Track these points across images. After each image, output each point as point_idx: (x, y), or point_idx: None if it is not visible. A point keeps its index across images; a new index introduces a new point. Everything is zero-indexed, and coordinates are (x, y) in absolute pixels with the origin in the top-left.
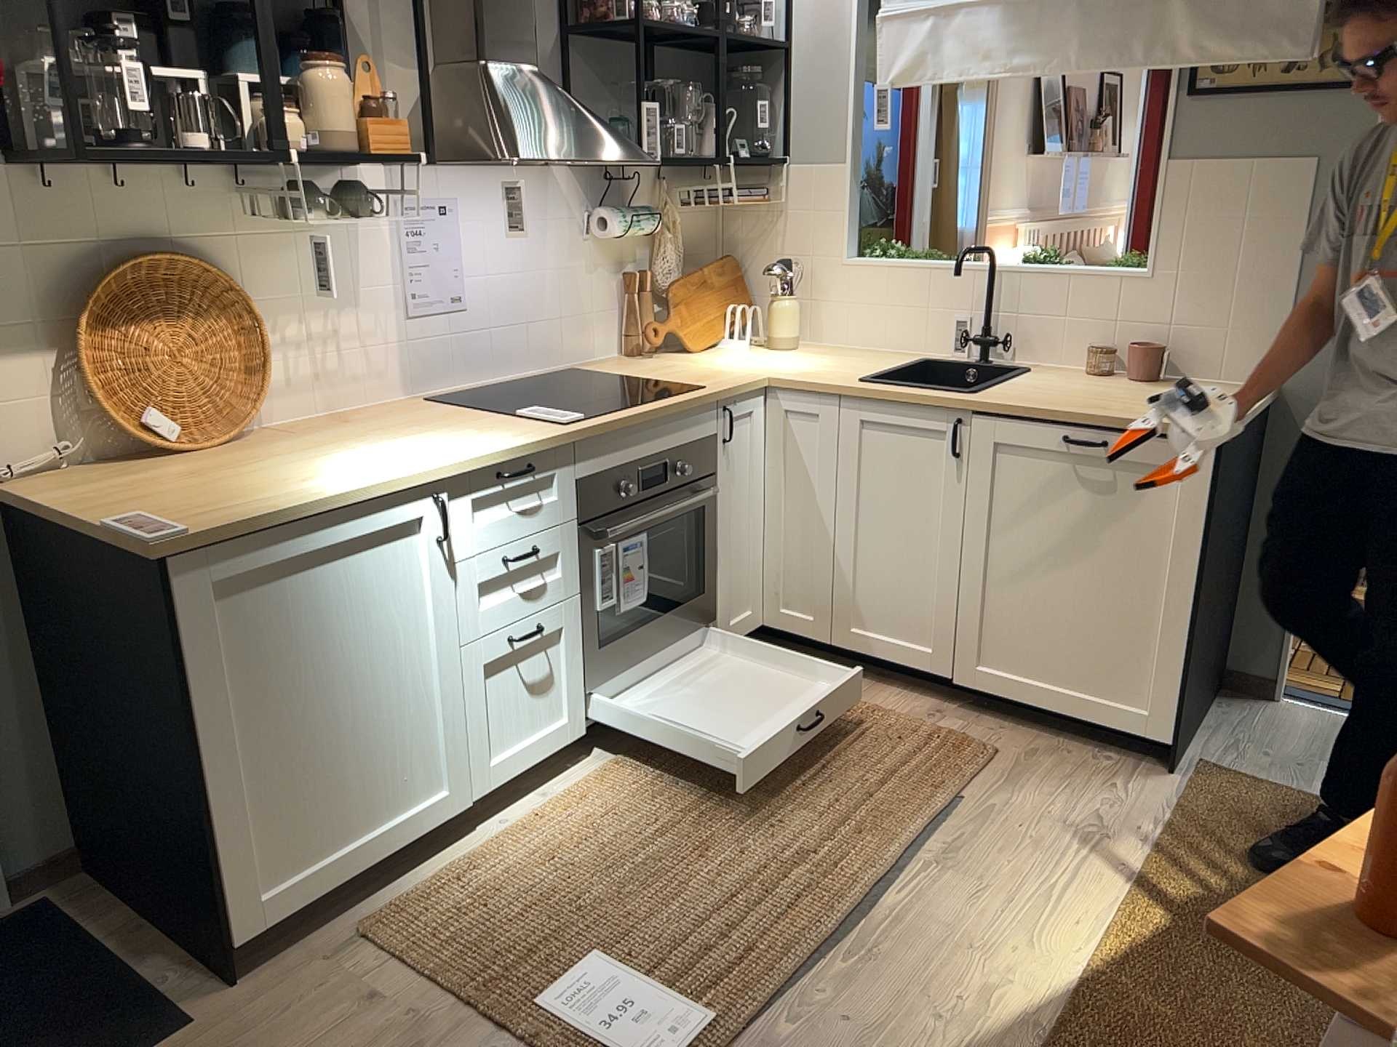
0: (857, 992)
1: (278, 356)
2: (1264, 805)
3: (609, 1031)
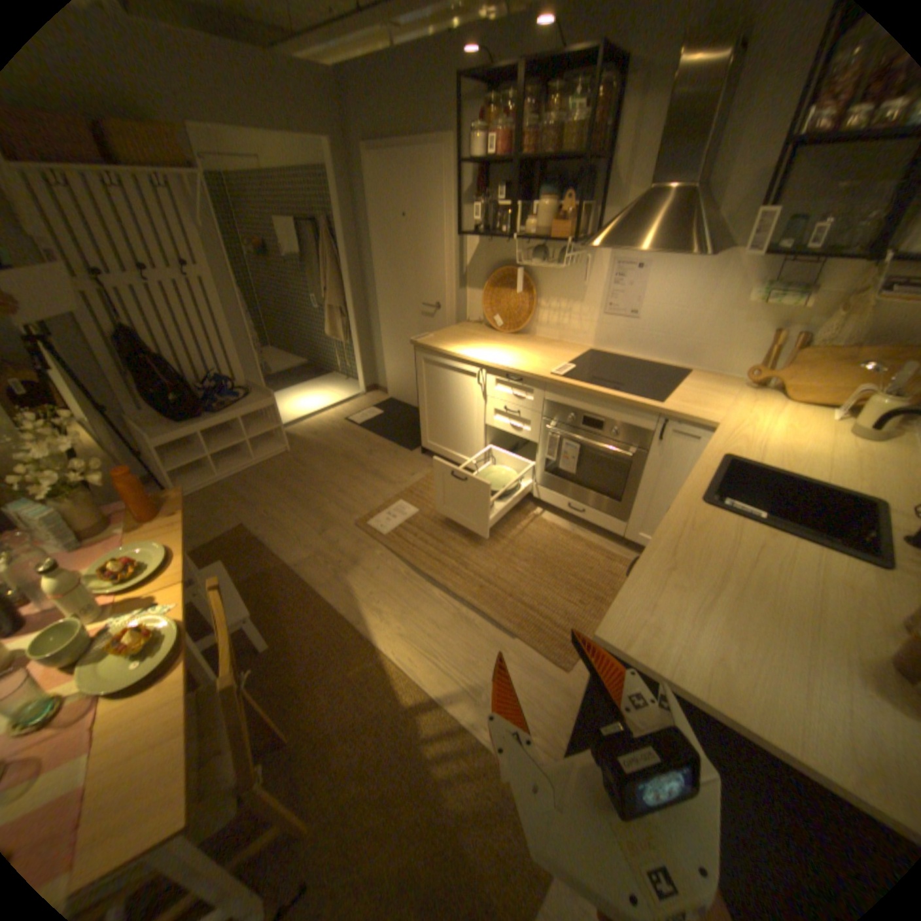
0: (389, 571)
1: (545, 311)
2: (512, 846)
3: (387, 513)
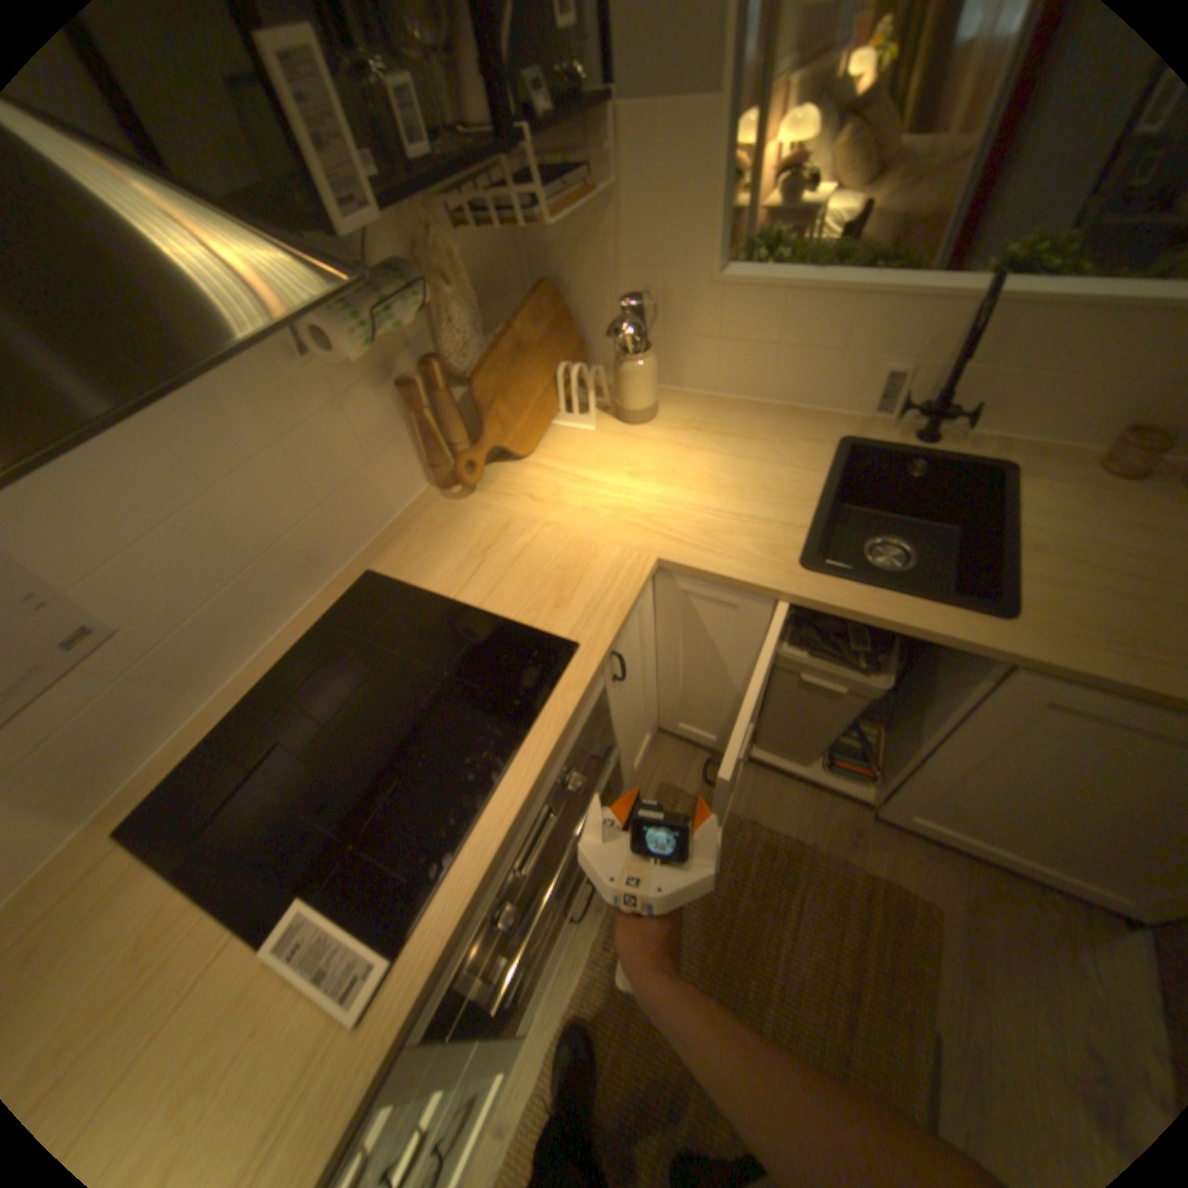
0: None
1: None
2: None
3: None
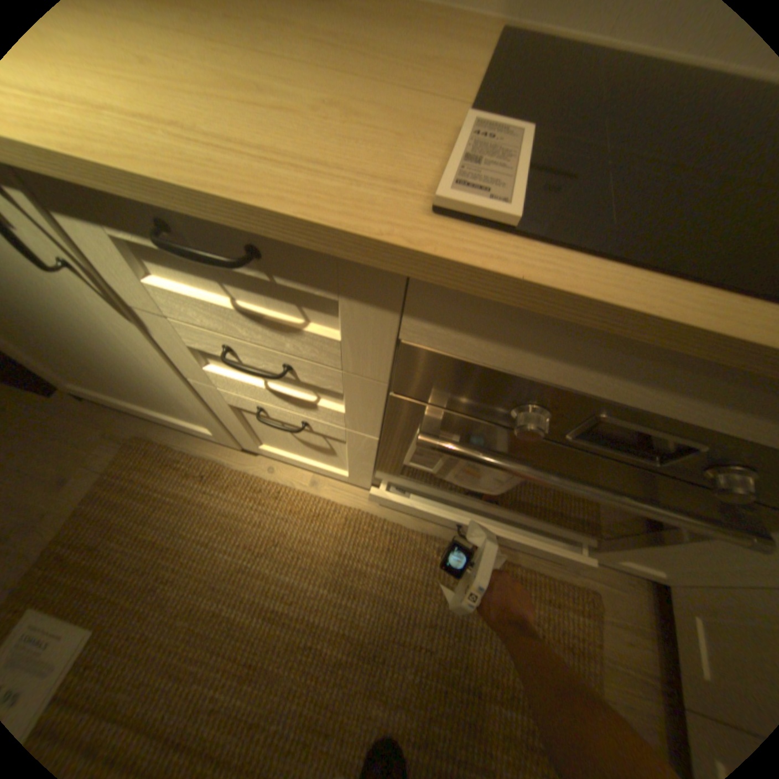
0: None
1: None
2: None
3: None
